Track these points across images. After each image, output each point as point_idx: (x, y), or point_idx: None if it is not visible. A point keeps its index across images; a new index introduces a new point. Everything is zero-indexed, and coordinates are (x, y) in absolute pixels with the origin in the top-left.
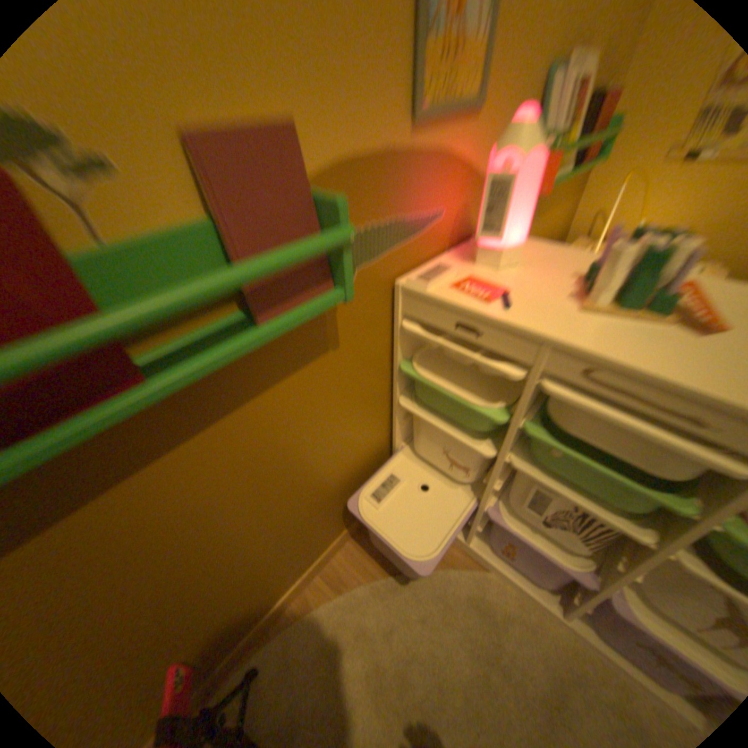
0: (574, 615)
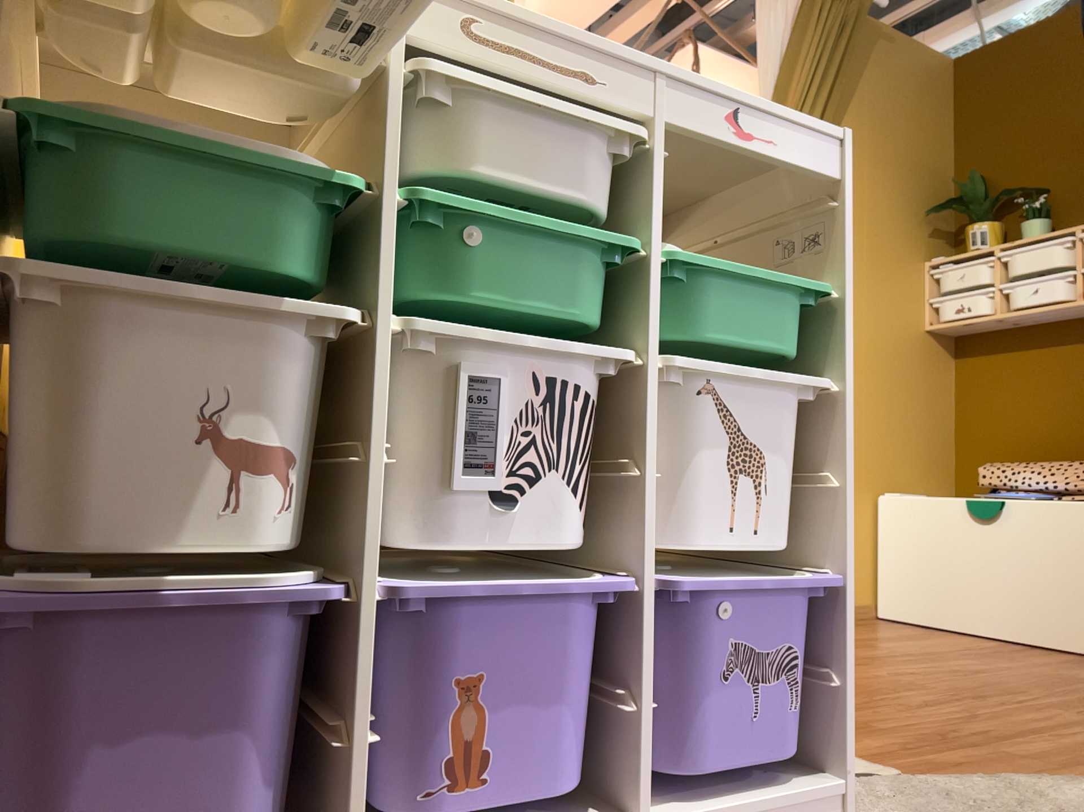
0: (635, 780)
